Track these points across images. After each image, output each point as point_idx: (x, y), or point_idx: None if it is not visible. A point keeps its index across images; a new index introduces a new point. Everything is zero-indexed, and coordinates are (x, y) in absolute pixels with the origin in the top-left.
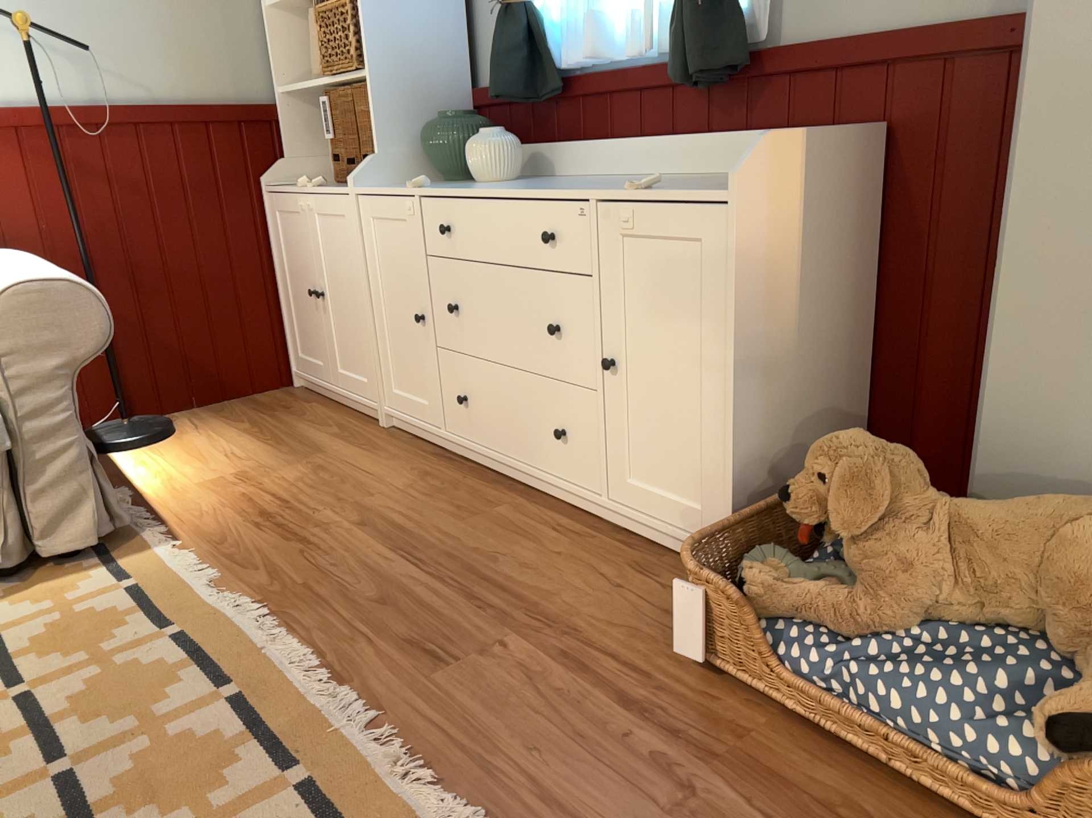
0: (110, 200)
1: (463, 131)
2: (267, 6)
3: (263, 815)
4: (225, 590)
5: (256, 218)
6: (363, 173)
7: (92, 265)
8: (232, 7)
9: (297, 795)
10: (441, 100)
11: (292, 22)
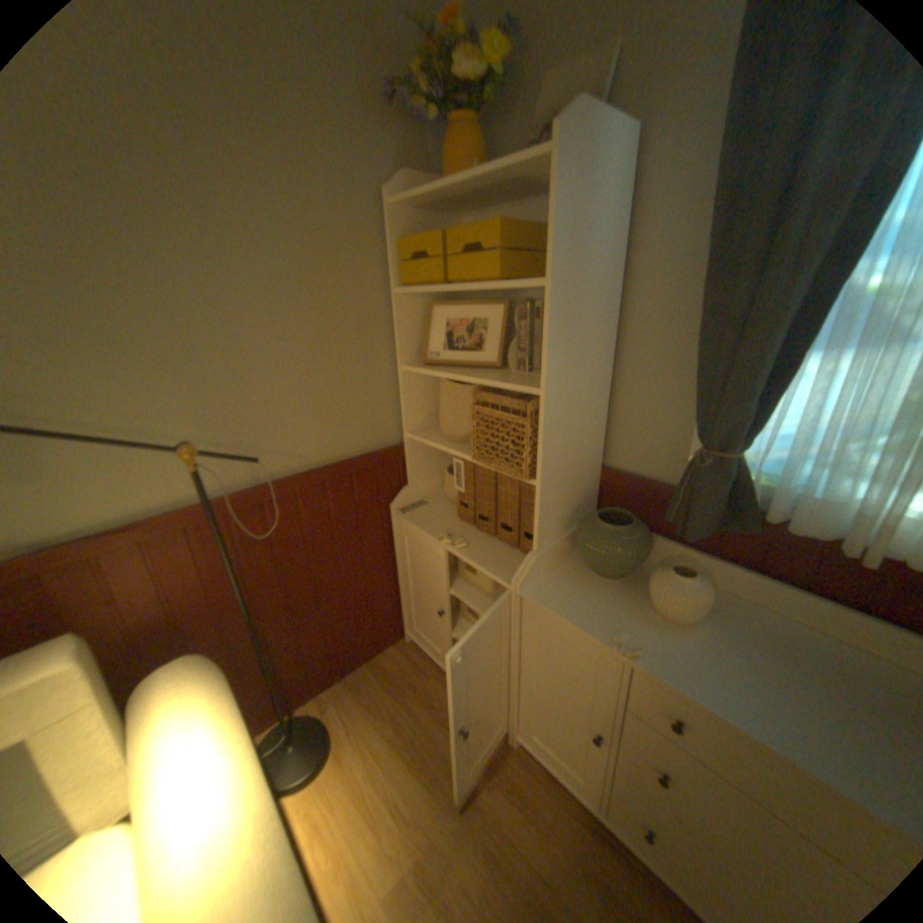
0: (269, 558)
1: (640, 551)
2: (403, 366)
3: None
4: None
5: (384, 531)
6: (528, 574)
7: (254, 616)
8: (372, 368)
9: None
10: (584, 484)
11: (420, 376)
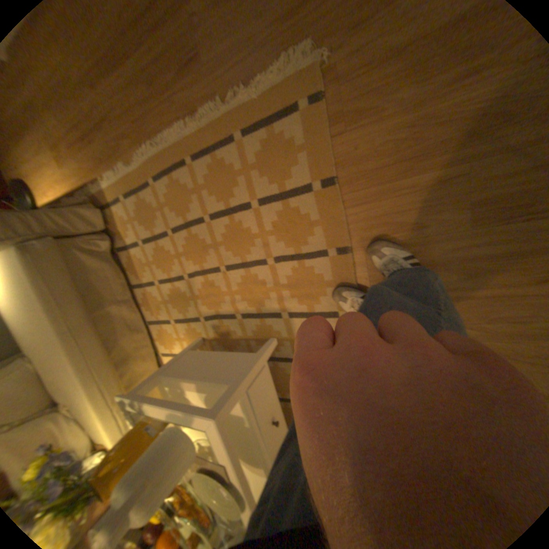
0: None
1: None
2: None
3: (248, 149)
4: (129, 158)
5: None
6: None
7: None
8: None
9: (244, 134)
10: None
11: None
